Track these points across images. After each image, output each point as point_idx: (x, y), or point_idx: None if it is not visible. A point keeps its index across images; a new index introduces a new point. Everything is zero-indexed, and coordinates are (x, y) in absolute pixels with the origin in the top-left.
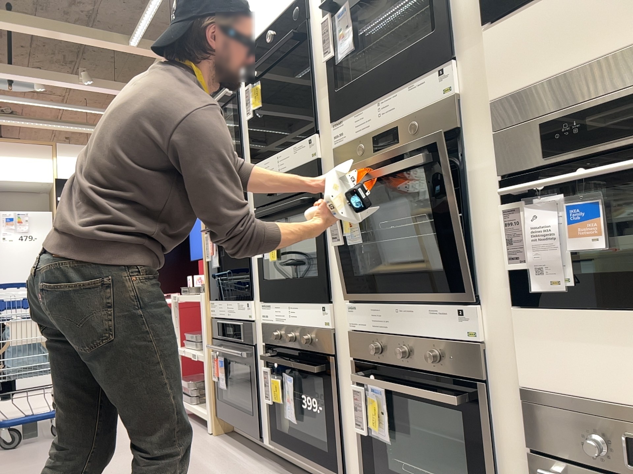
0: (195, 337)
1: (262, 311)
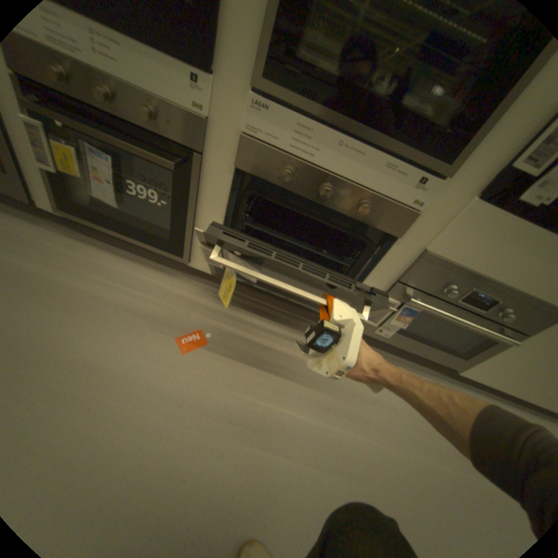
0: None
1: None
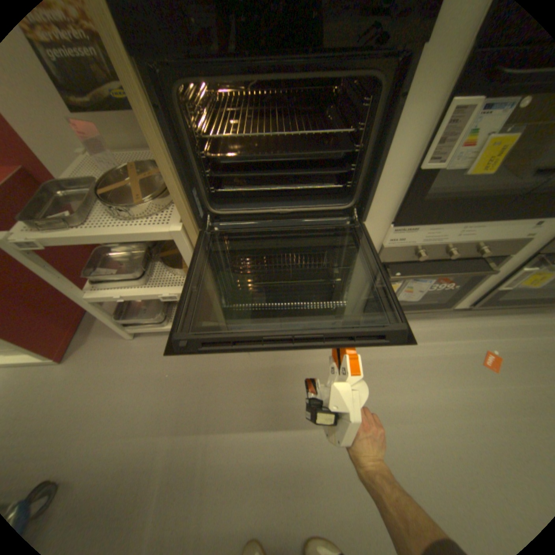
0: (131, 273)
1: (394, 234)
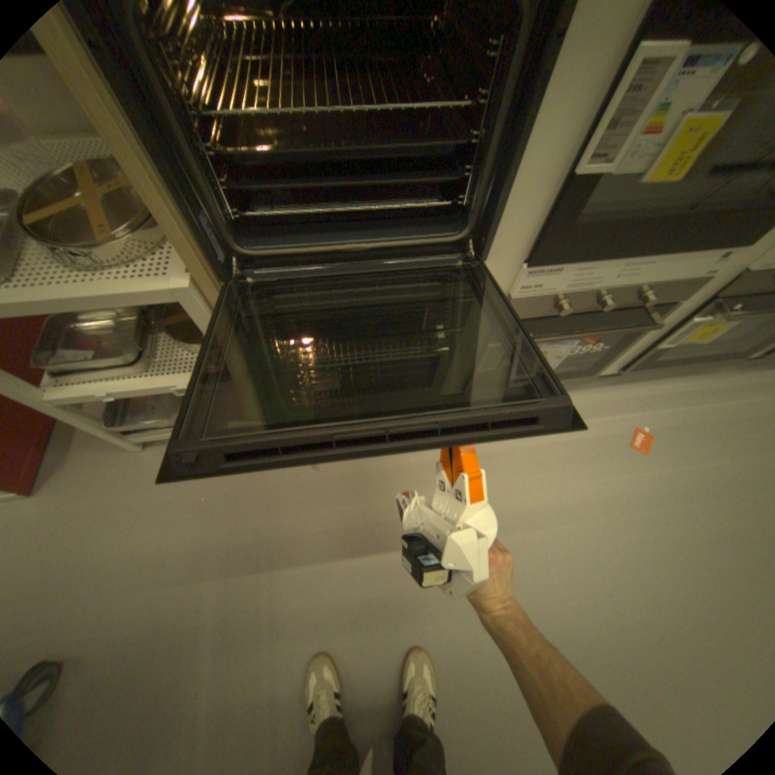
0: (117, 357)
1: (527, 278)
